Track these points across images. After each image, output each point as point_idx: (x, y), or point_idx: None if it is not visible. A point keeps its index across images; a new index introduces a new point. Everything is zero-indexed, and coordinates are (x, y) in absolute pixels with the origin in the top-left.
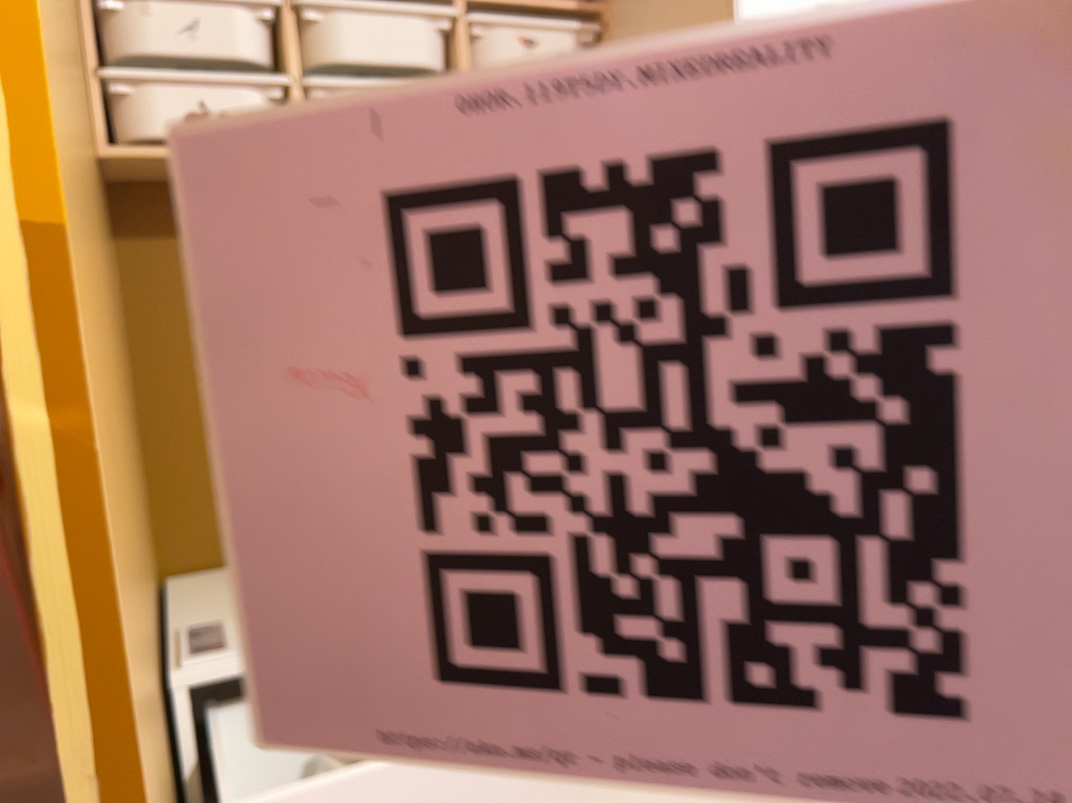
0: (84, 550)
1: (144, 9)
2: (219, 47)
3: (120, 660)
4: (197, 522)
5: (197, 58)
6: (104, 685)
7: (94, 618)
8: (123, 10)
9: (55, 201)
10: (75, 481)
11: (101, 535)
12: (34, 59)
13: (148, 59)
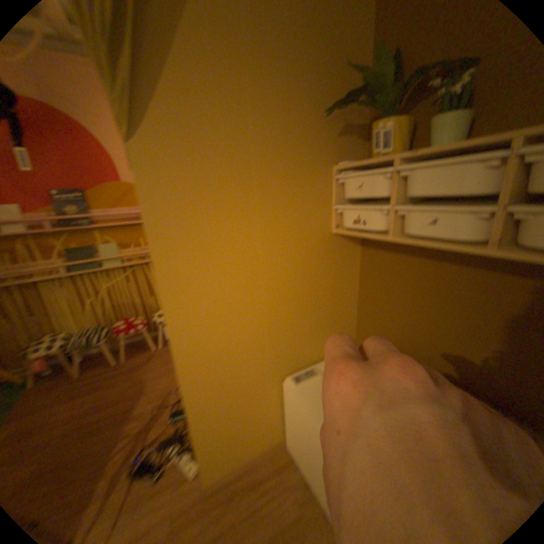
0: (178, 359)
1: (347, 180)
2: (367, 191)
3: (193, 376)
4: (365, 336)
5: (362, 196)
6: (182, 379)
7: (180, 369)
8: (343, 181)
9: (178, 301)
10: (175, 349)
11: (189, 356)
12: (173, 277)
13: (351, 196)
